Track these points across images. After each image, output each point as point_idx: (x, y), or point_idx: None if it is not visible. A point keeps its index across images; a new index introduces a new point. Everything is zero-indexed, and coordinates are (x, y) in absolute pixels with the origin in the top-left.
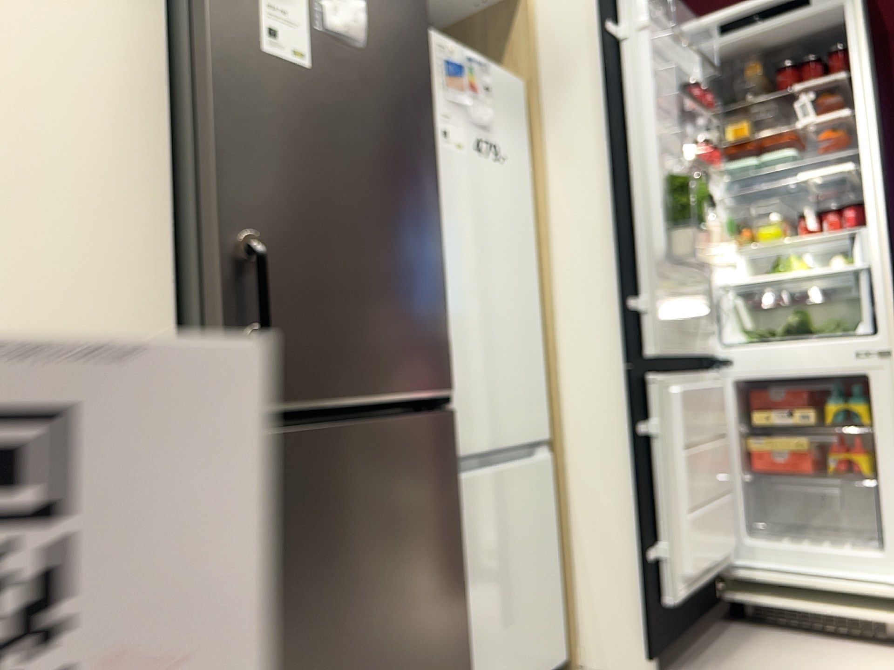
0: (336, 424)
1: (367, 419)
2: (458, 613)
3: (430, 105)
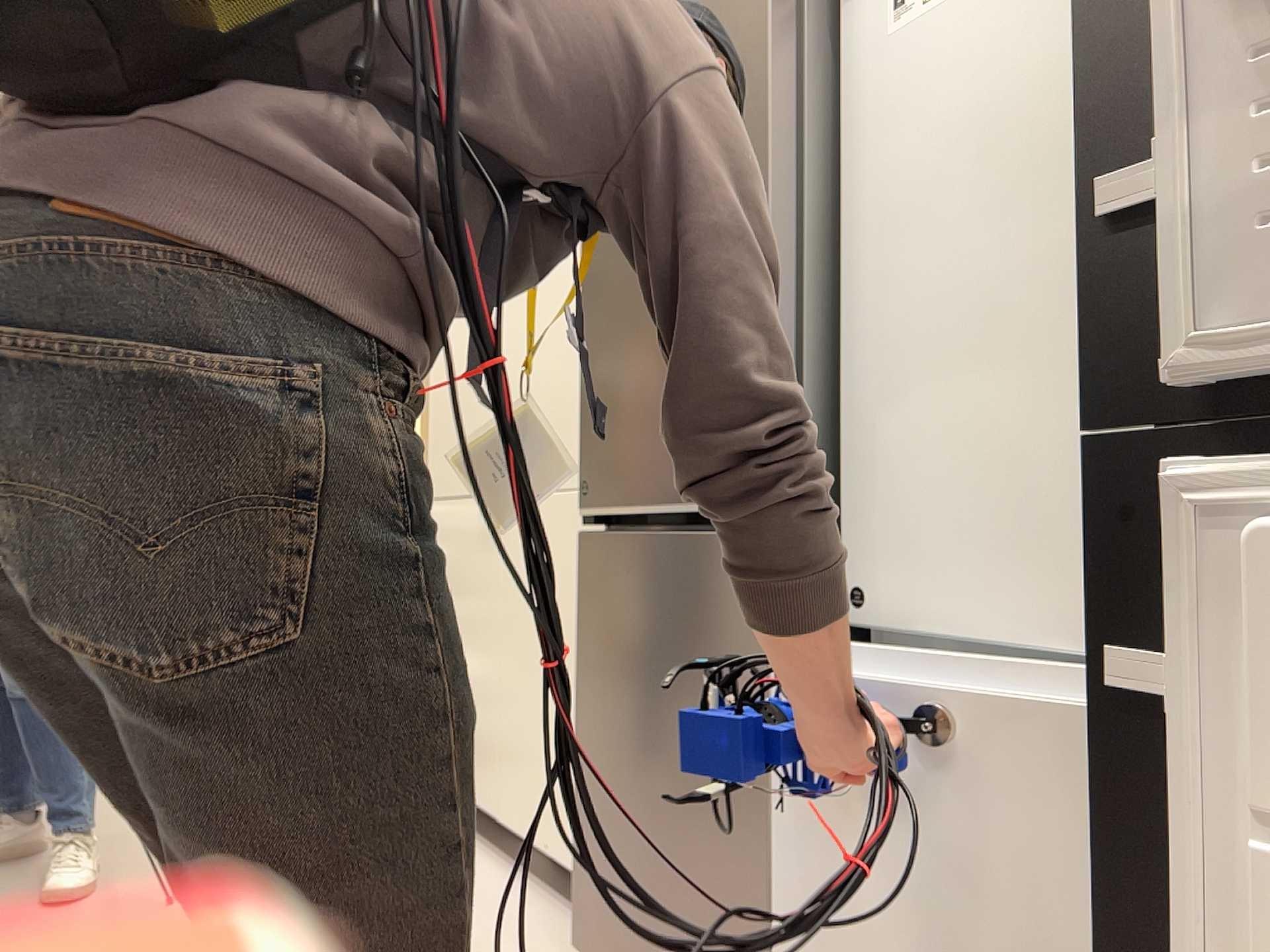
0: (672, 537)
1: (692, 535)
2: (759, 860)
3: (762, 41)
